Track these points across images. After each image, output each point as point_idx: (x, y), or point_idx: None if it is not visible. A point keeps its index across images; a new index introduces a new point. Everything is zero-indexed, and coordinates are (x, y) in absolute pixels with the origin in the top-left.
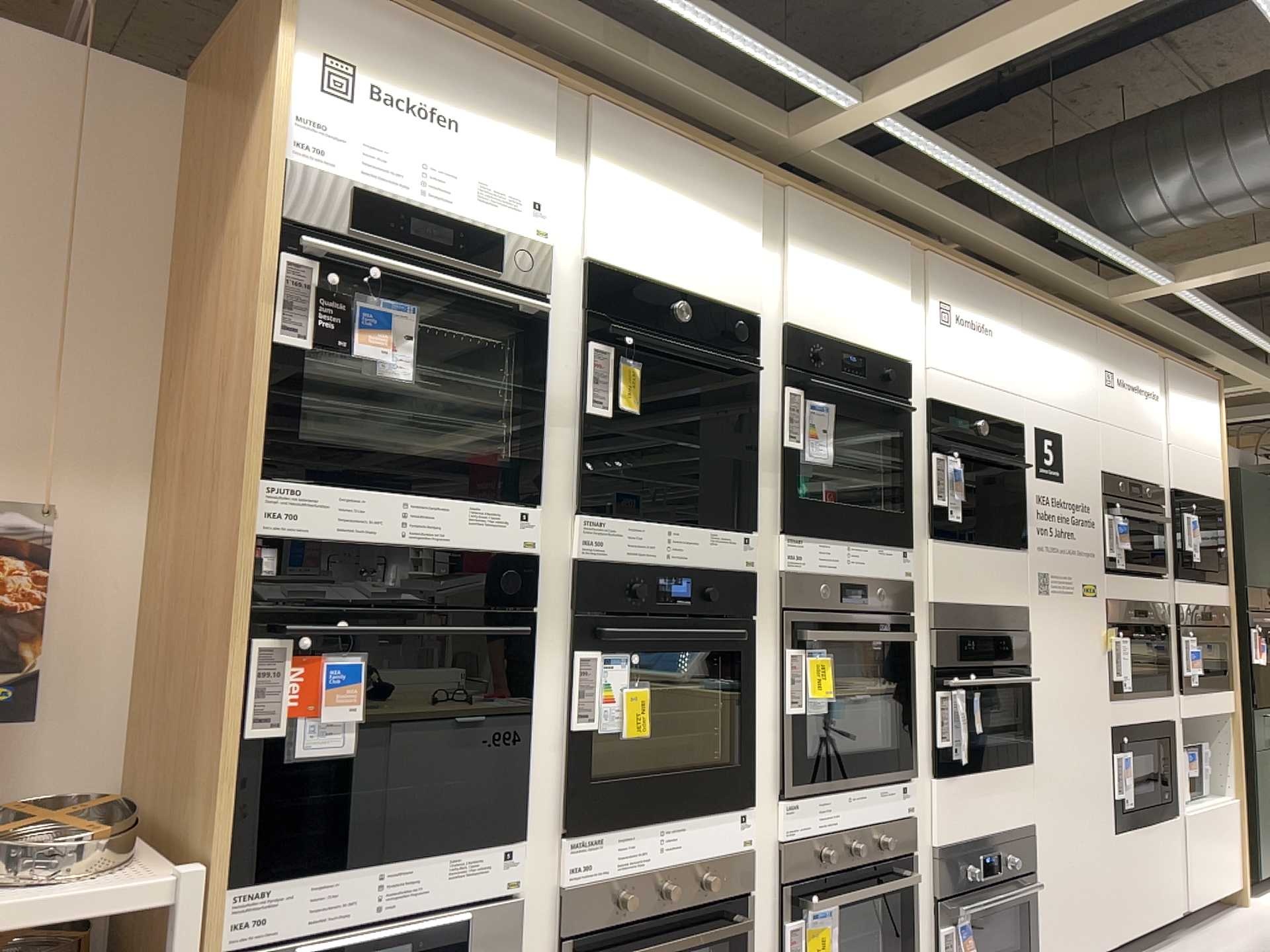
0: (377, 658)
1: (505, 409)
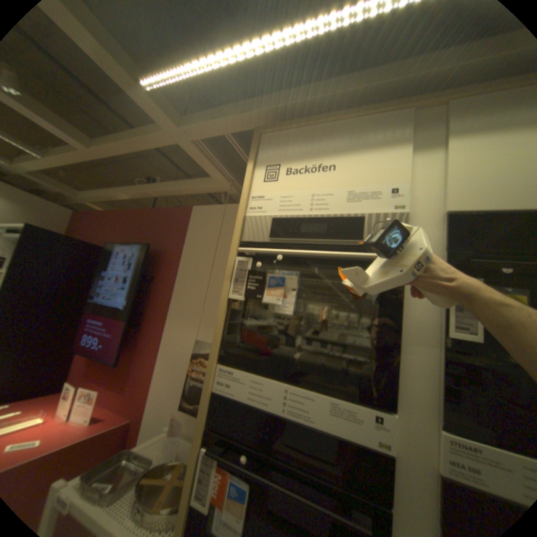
0: (255, 488)
1: (368, 326)
